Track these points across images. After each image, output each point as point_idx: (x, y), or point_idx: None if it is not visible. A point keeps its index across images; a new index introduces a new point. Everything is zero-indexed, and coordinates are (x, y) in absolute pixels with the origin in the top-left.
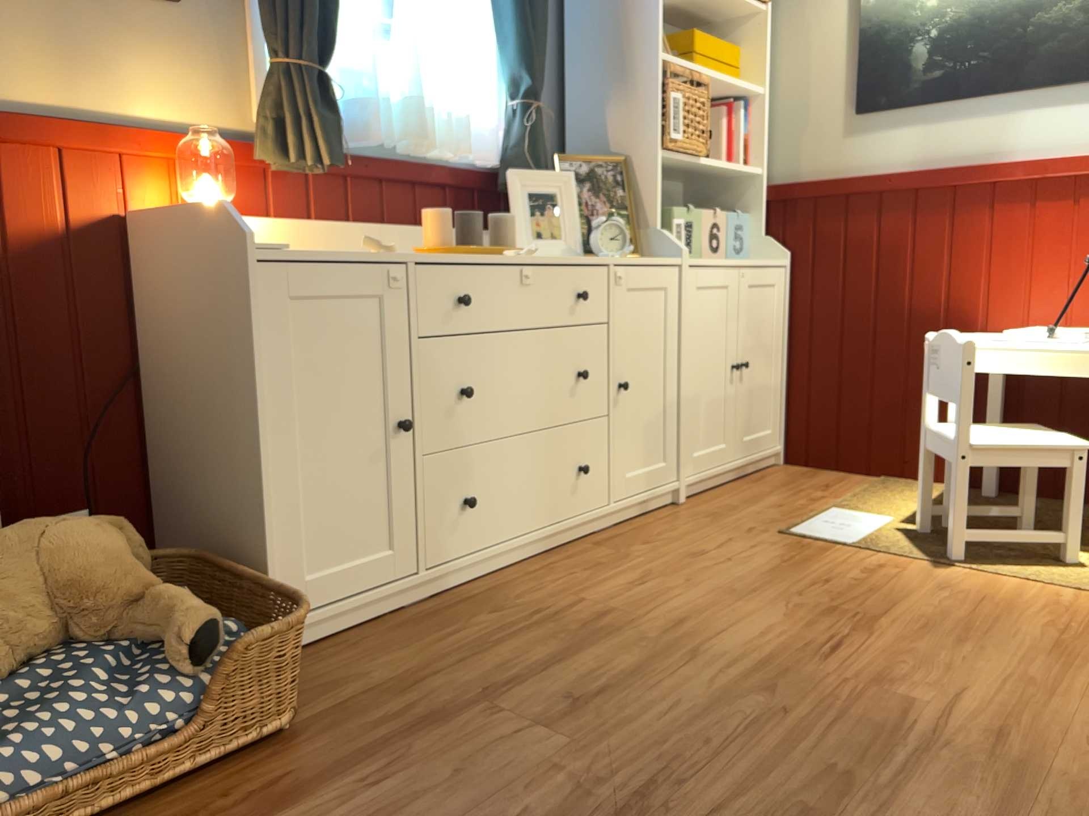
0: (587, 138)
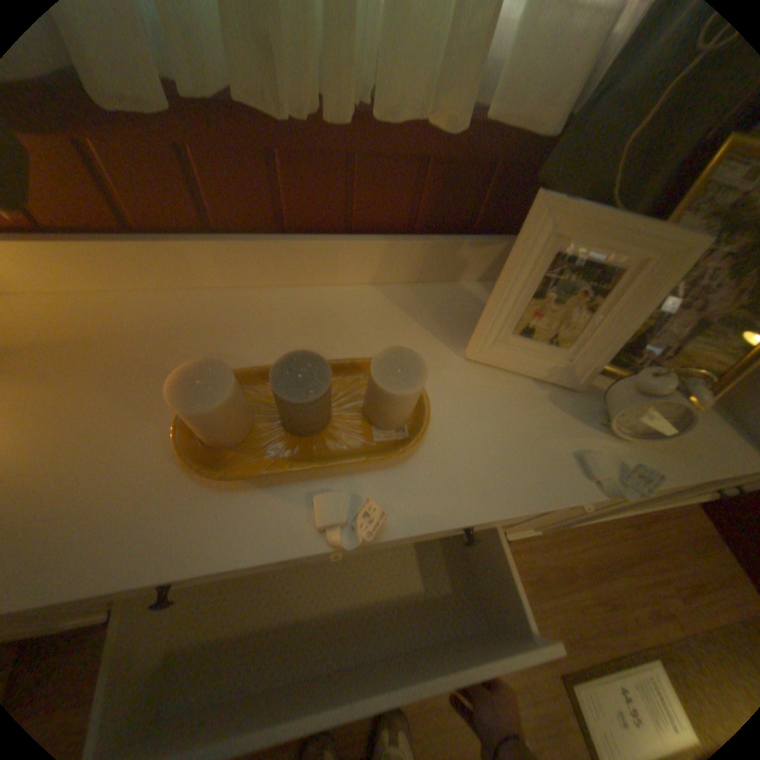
0: None
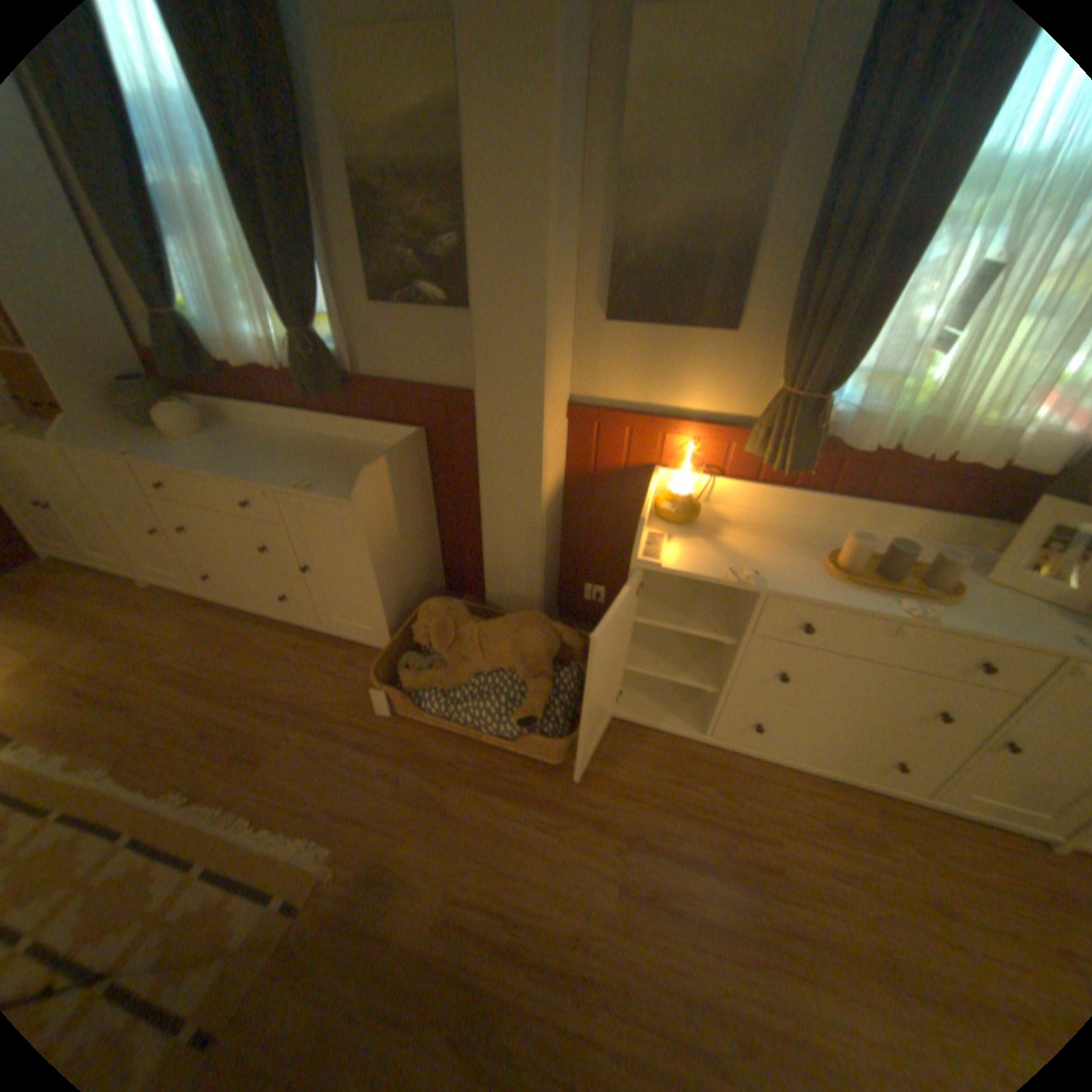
0: None
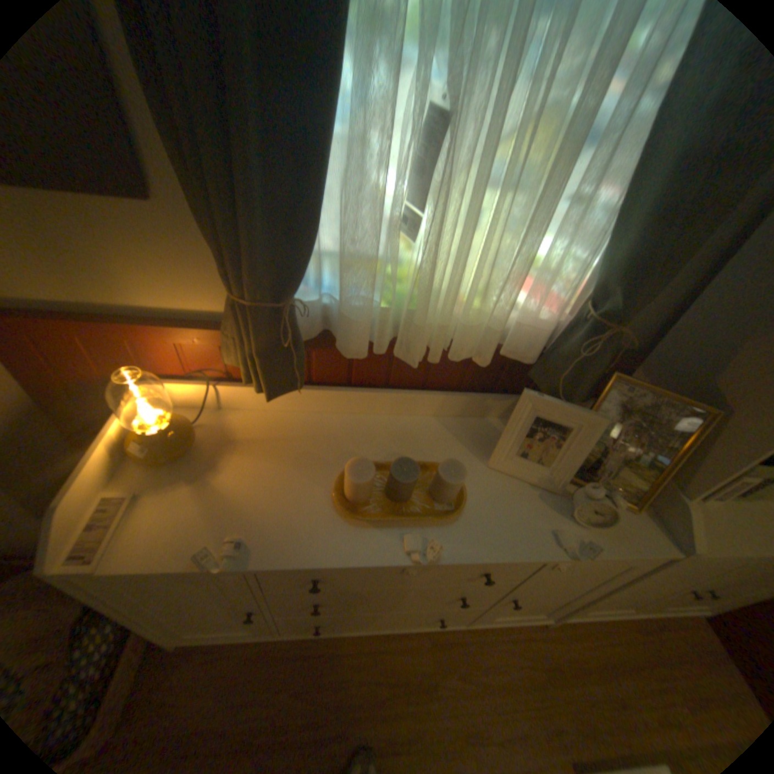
0: (704, 342)
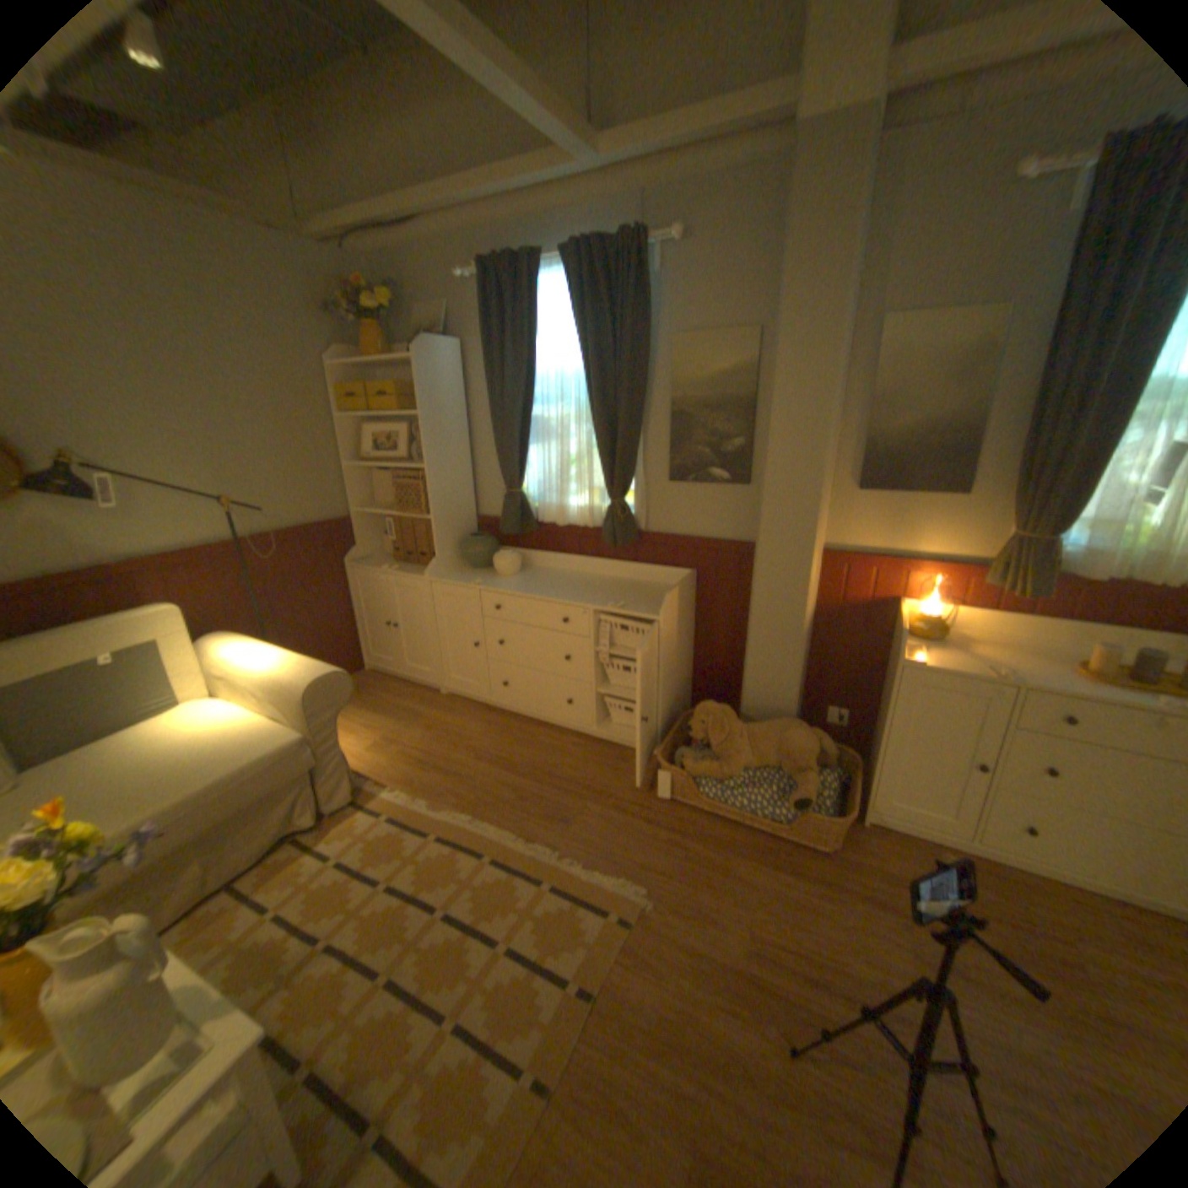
0: None
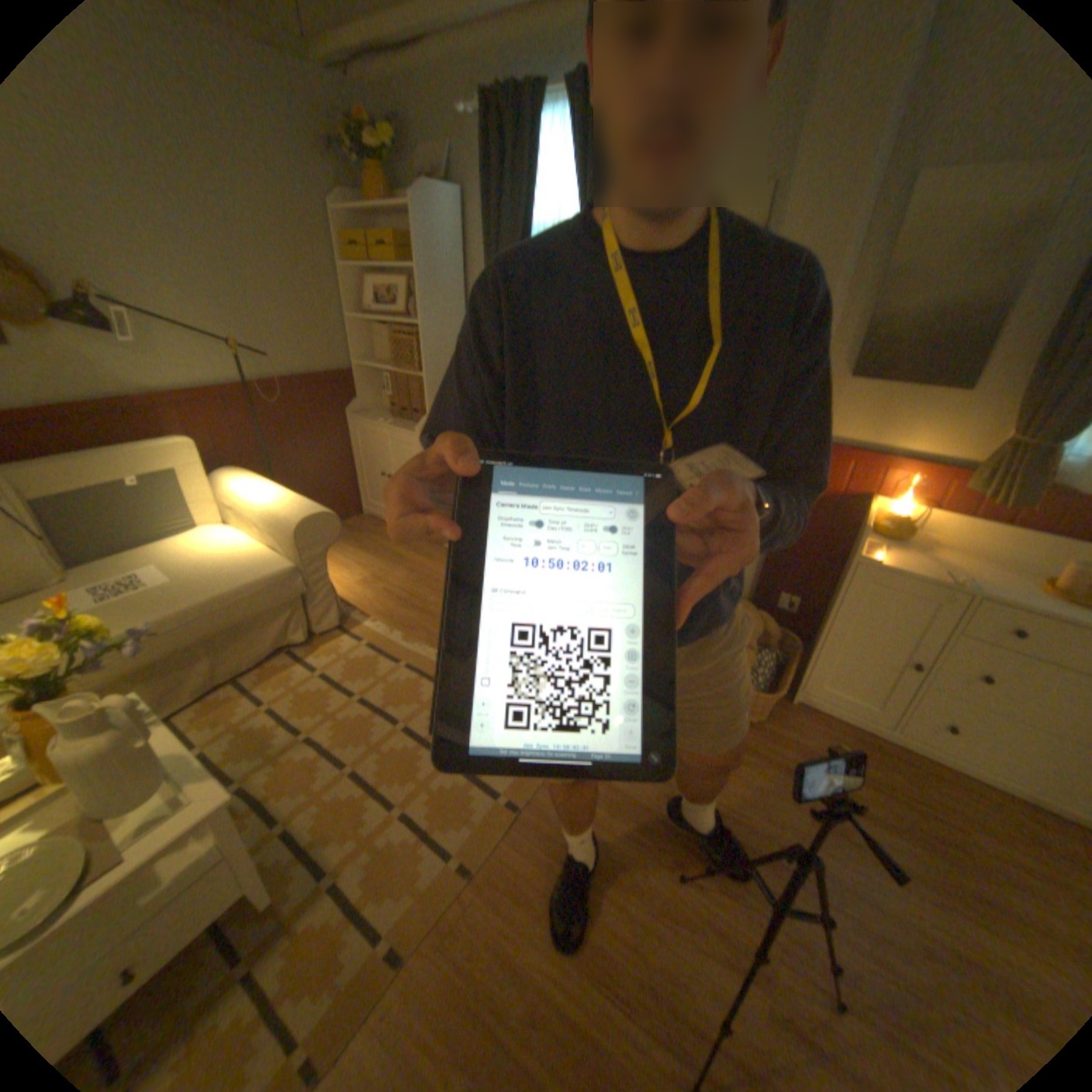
0: None
